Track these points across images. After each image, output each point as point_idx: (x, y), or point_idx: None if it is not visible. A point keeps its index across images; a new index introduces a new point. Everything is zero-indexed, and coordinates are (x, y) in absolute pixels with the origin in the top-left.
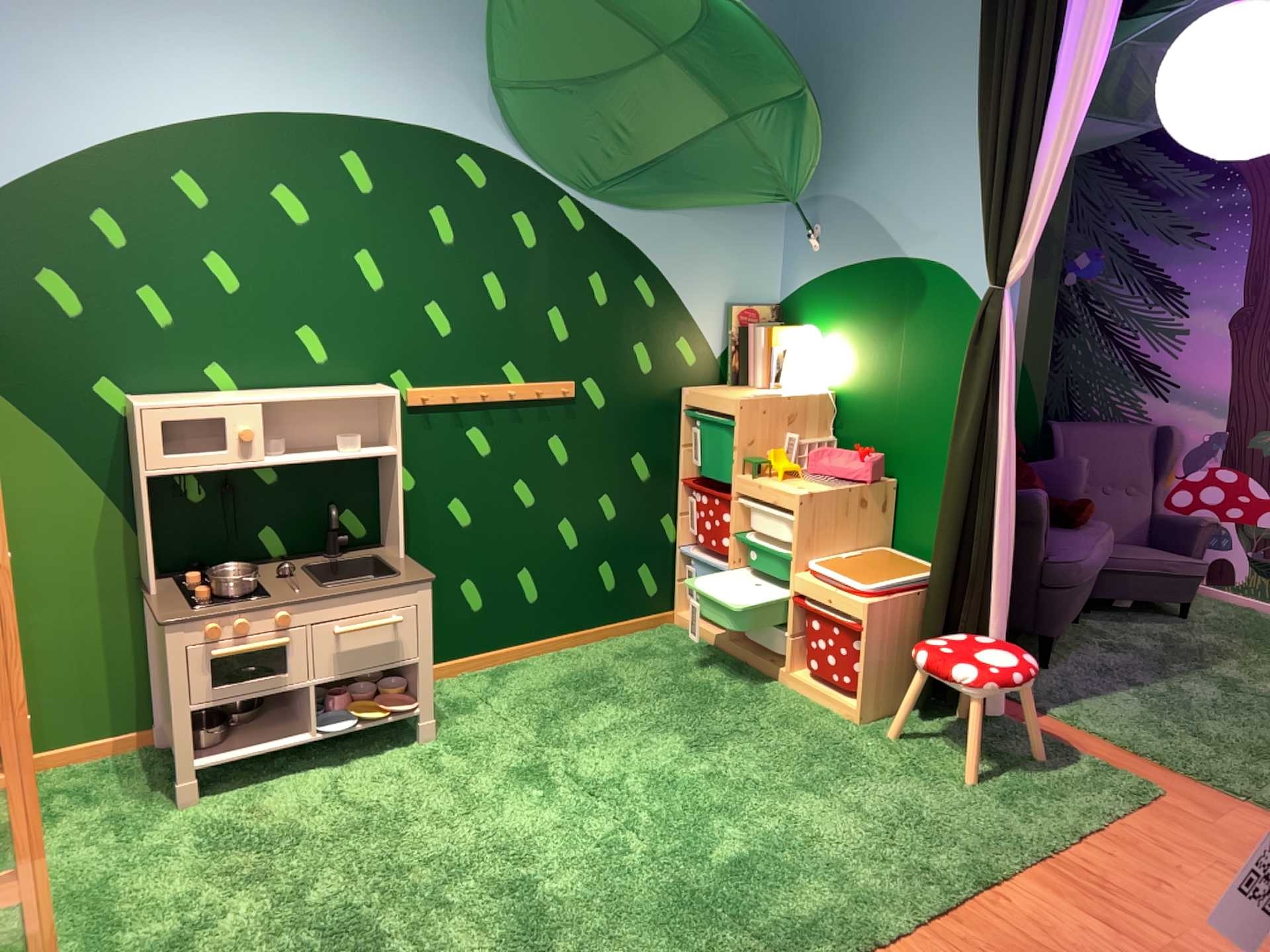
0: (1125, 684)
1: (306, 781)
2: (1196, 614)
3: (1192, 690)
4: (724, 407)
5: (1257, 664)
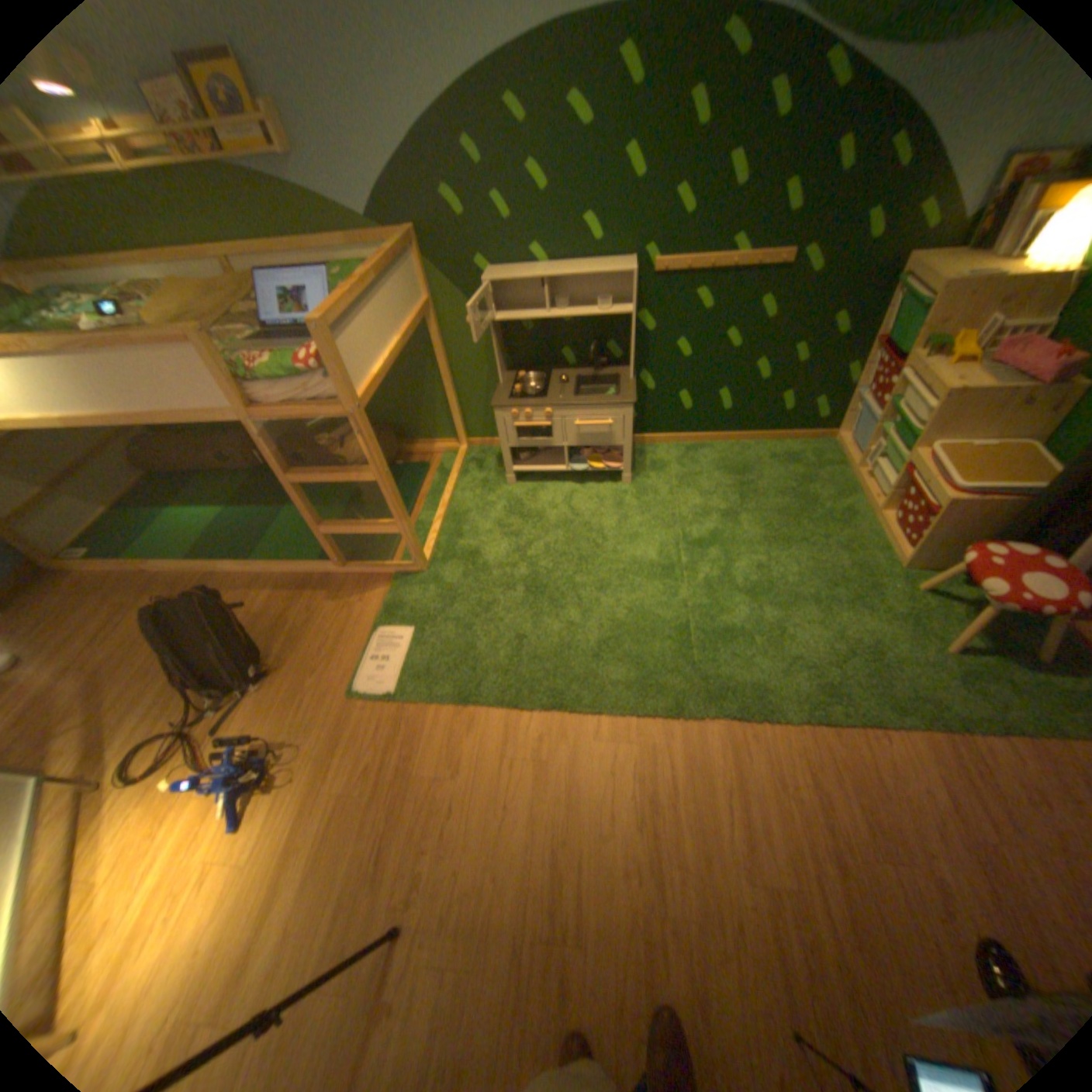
0: None
1: (561, 489)
2: None
3: None
4: (930, 285)
5: None
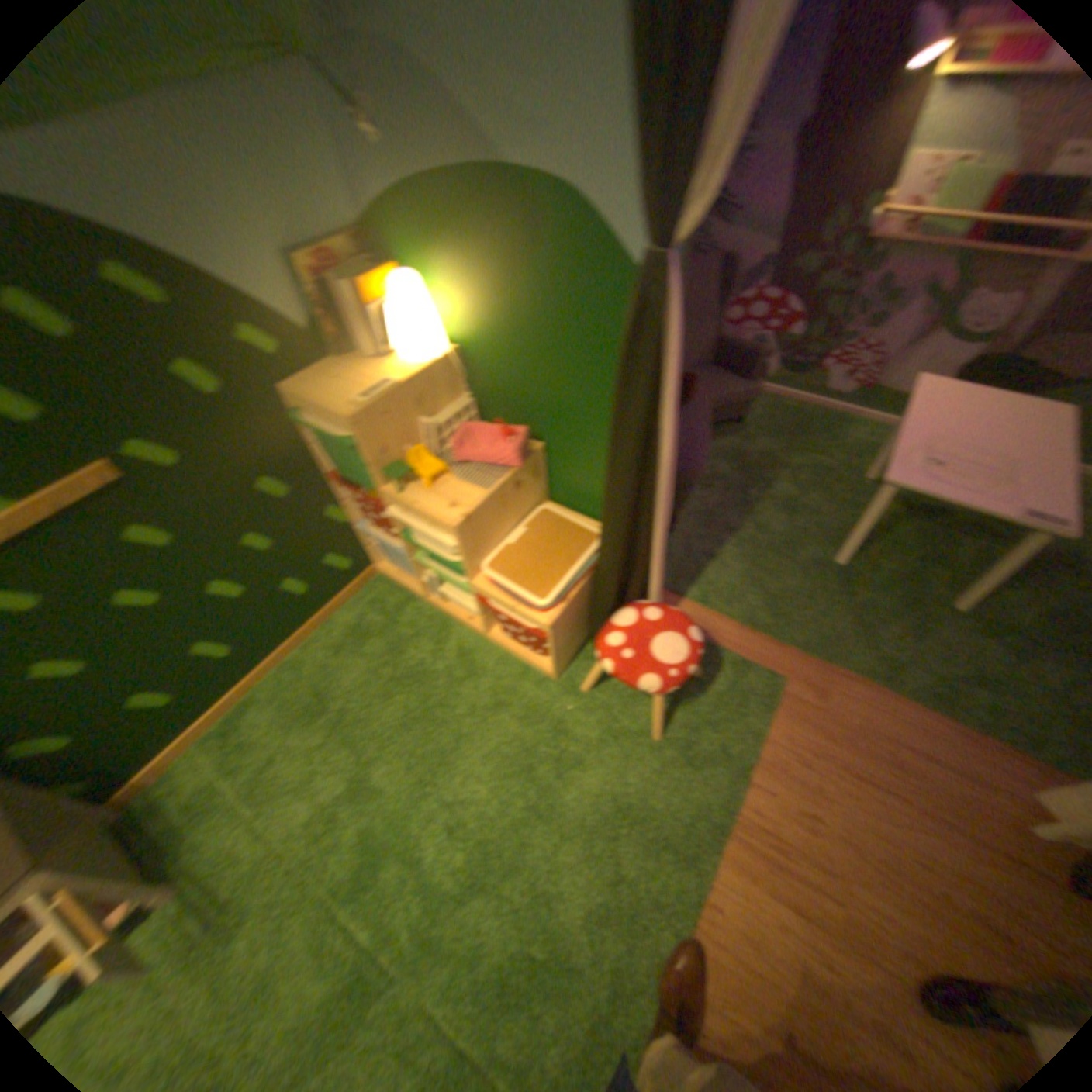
0: (728, 533)
1: None
2: (748, 417)
3: (771, 526)
4: (337, 420)
5: (801, 473)
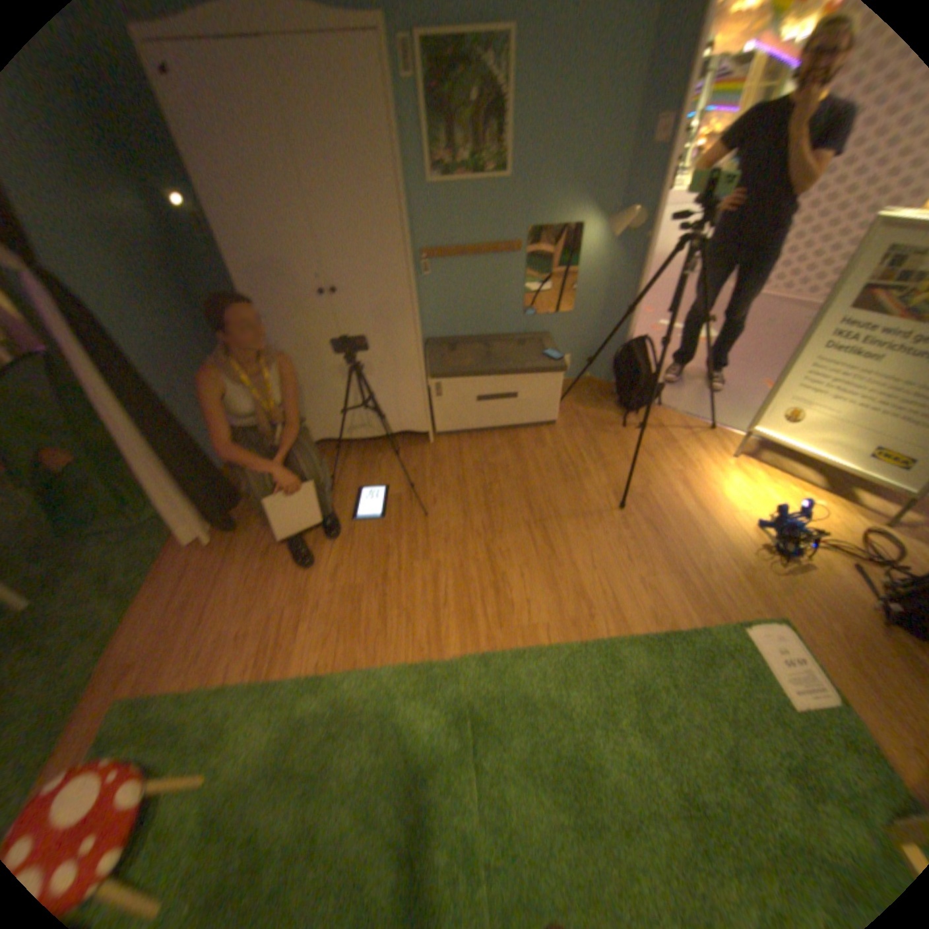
0: None
1: None
2: None
3: None
4: None
5: None
